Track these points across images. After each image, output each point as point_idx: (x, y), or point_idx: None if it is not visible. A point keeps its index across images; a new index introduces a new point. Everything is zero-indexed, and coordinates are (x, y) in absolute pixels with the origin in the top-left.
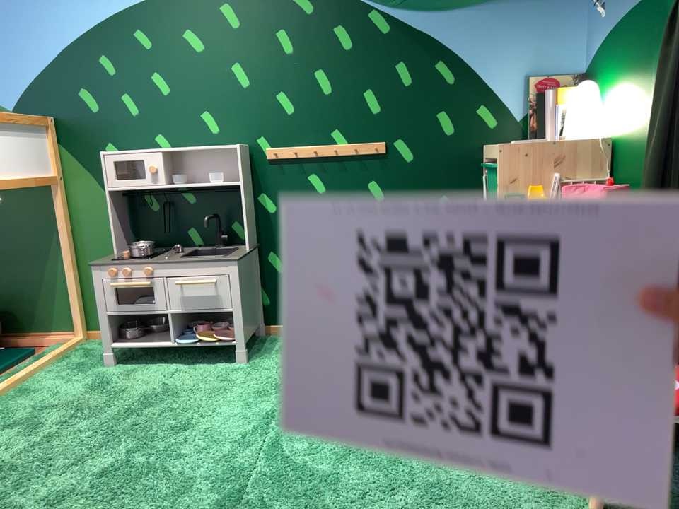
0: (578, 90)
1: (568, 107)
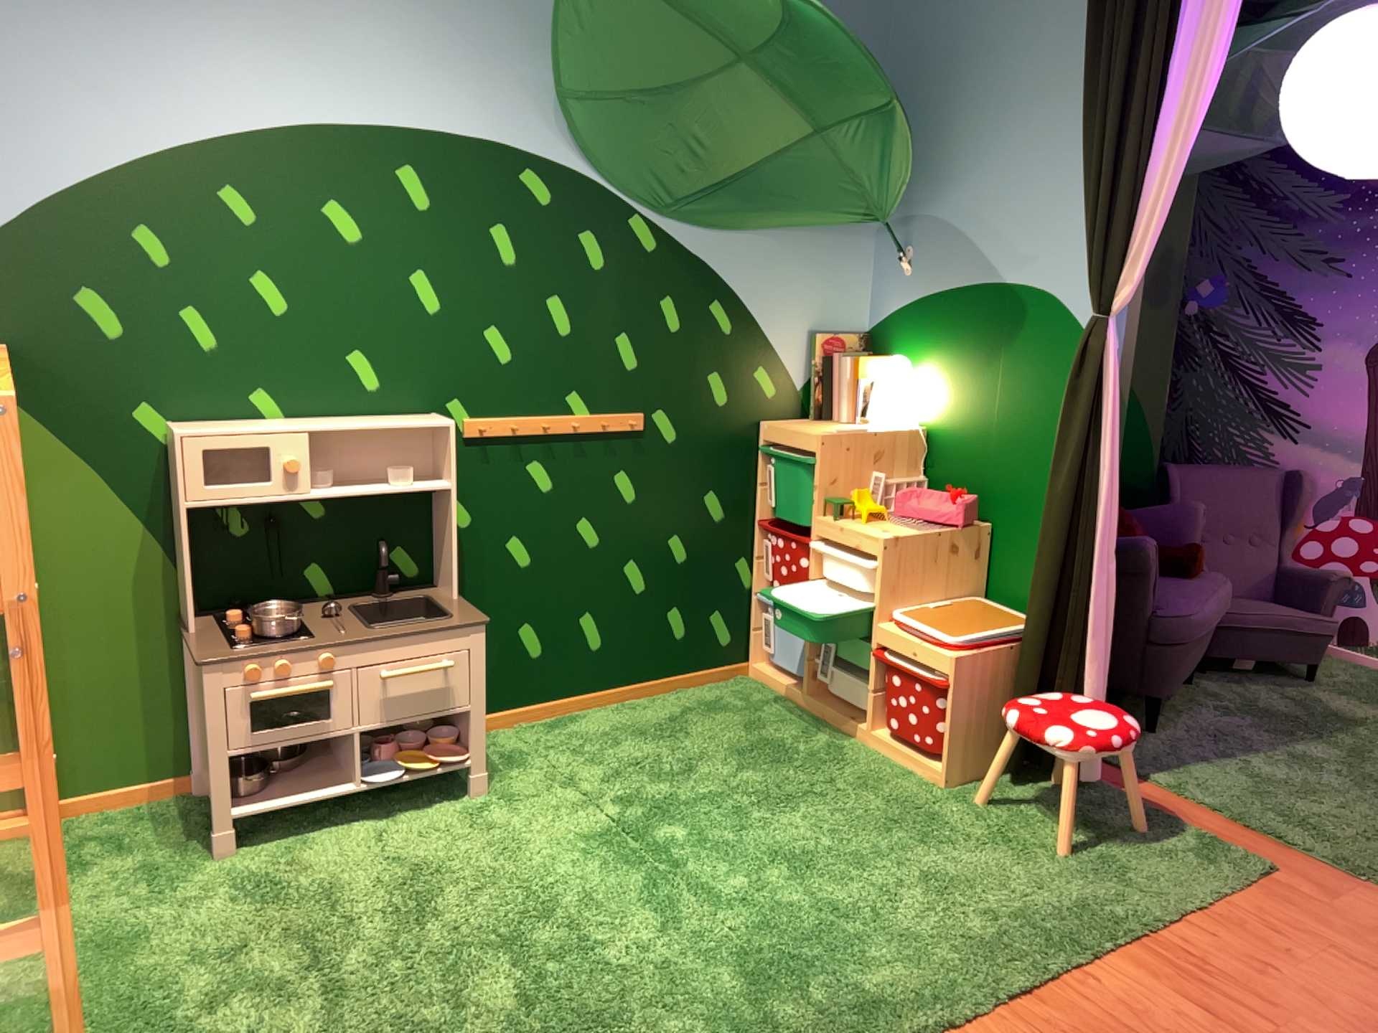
0: (887, 369)
1: (871, 386)
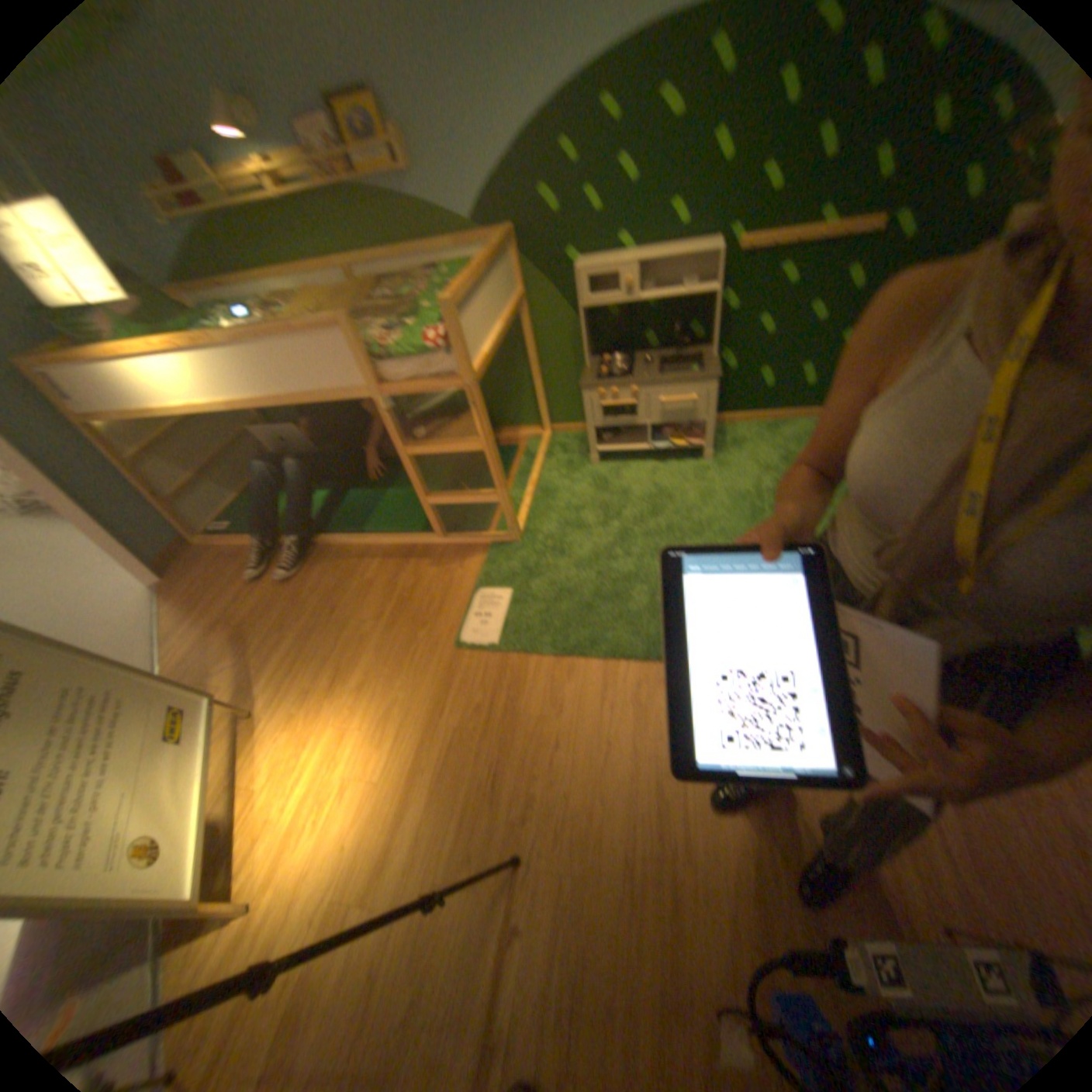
0: None
1: None
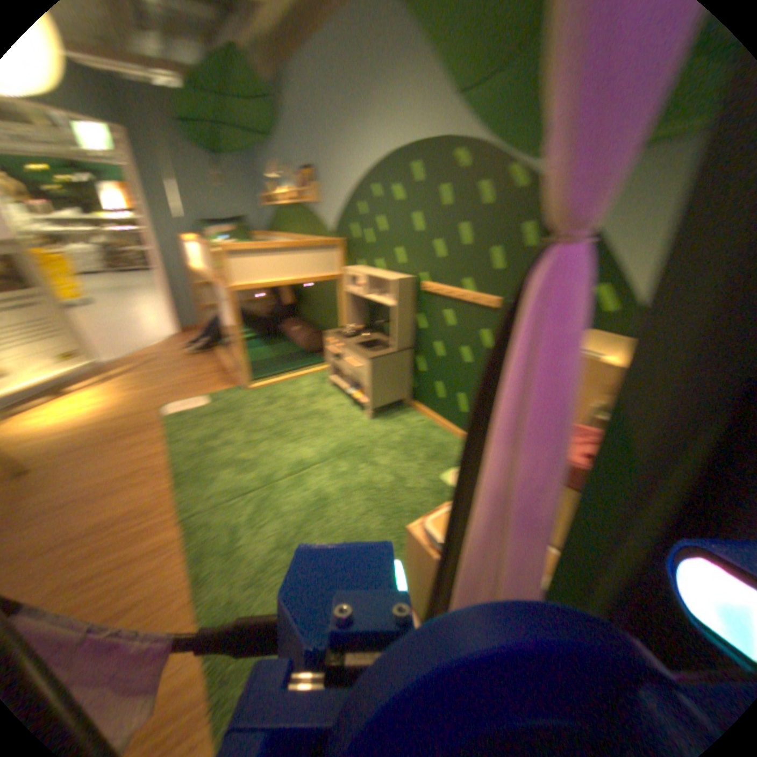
0: None
1: None
